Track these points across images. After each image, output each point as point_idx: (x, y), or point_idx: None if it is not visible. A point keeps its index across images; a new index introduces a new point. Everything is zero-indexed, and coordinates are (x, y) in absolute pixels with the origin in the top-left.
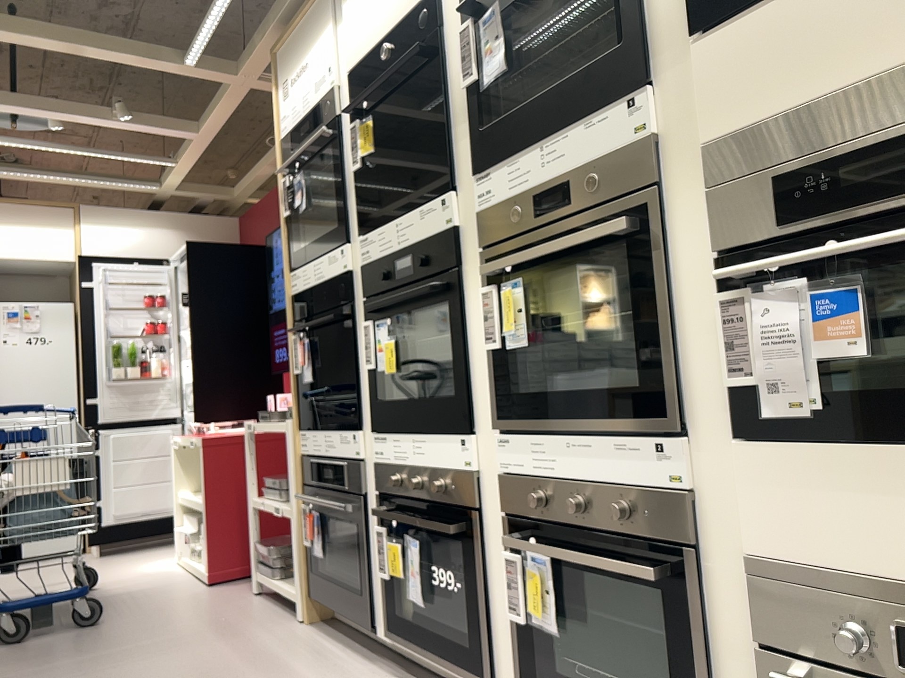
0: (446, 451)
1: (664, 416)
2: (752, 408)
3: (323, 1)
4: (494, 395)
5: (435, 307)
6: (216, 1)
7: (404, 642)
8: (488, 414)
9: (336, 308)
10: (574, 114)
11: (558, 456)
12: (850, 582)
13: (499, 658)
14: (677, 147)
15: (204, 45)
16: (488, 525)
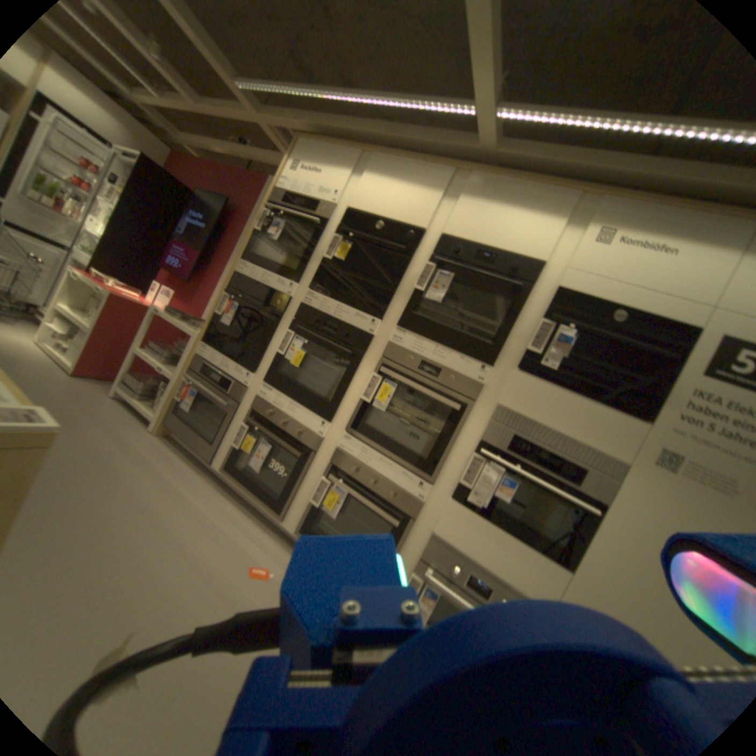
0: (311, 420)
1: (429, 474)
2: (462, 492)
3: (352, 155)
4: (352, 416)
5: (337, 356)
6: (291, 88)
7: (233, 479)
8: (343, 420)
9: (267, 305)
10: (458, 348)
11: (372, 458)
12: (463, 555)
13: (292, 510)
14: (488, 395)
15: (256, 90)
16: (316, 460)
